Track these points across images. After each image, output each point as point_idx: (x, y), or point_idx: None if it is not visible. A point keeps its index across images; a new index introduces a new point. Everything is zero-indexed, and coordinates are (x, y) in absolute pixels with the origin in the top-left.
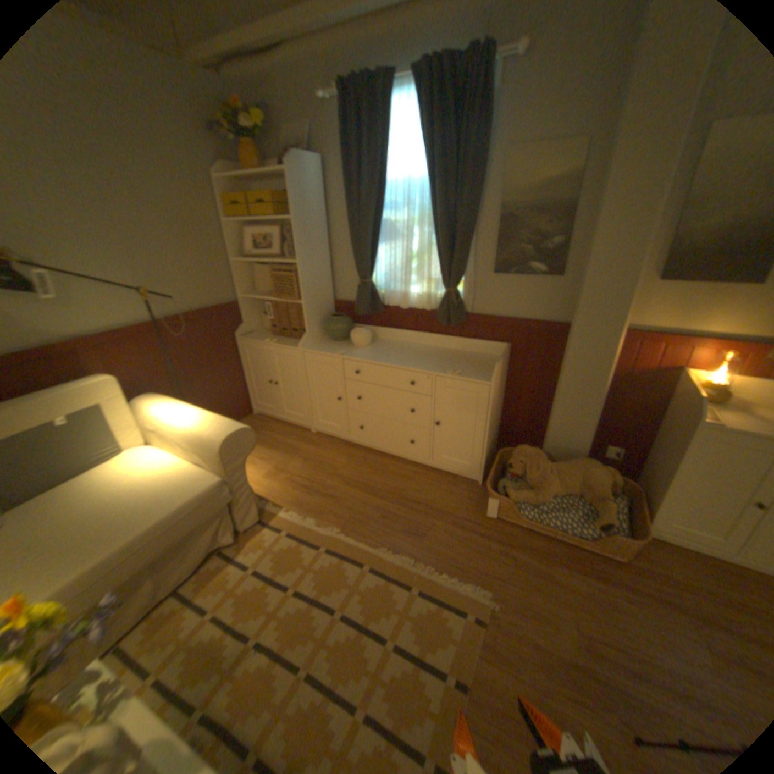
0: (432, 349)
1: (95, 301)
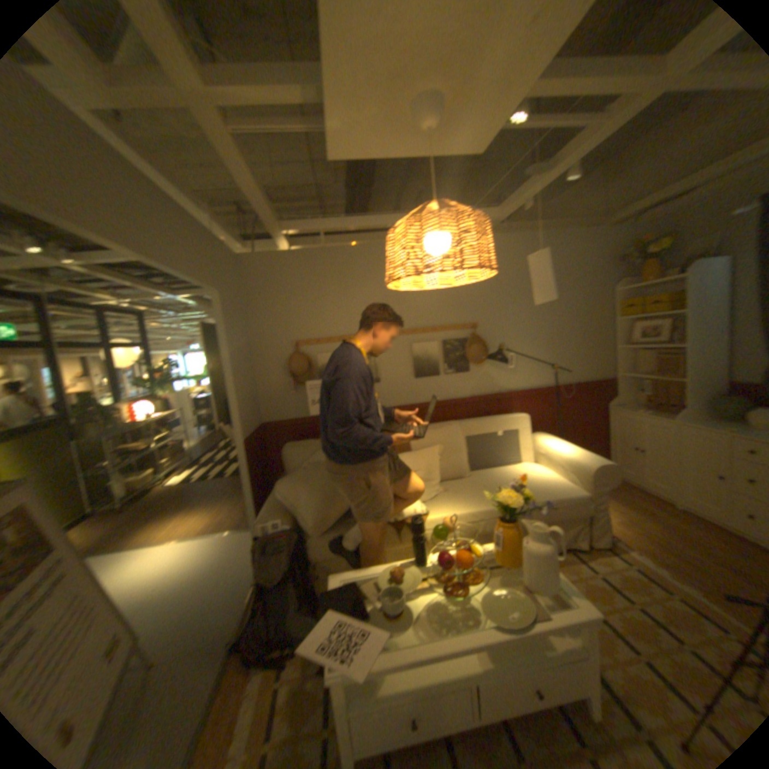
0: None
1: (526, 372)
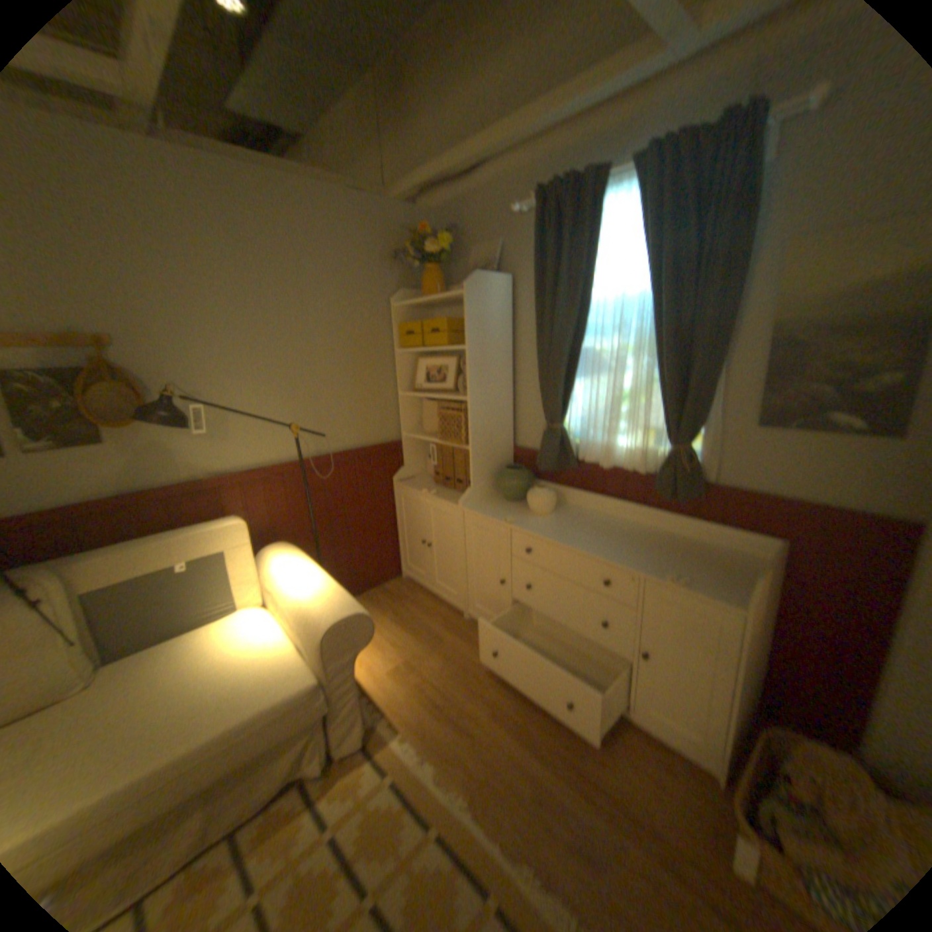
0: (647, 531)
1: (248, 437)
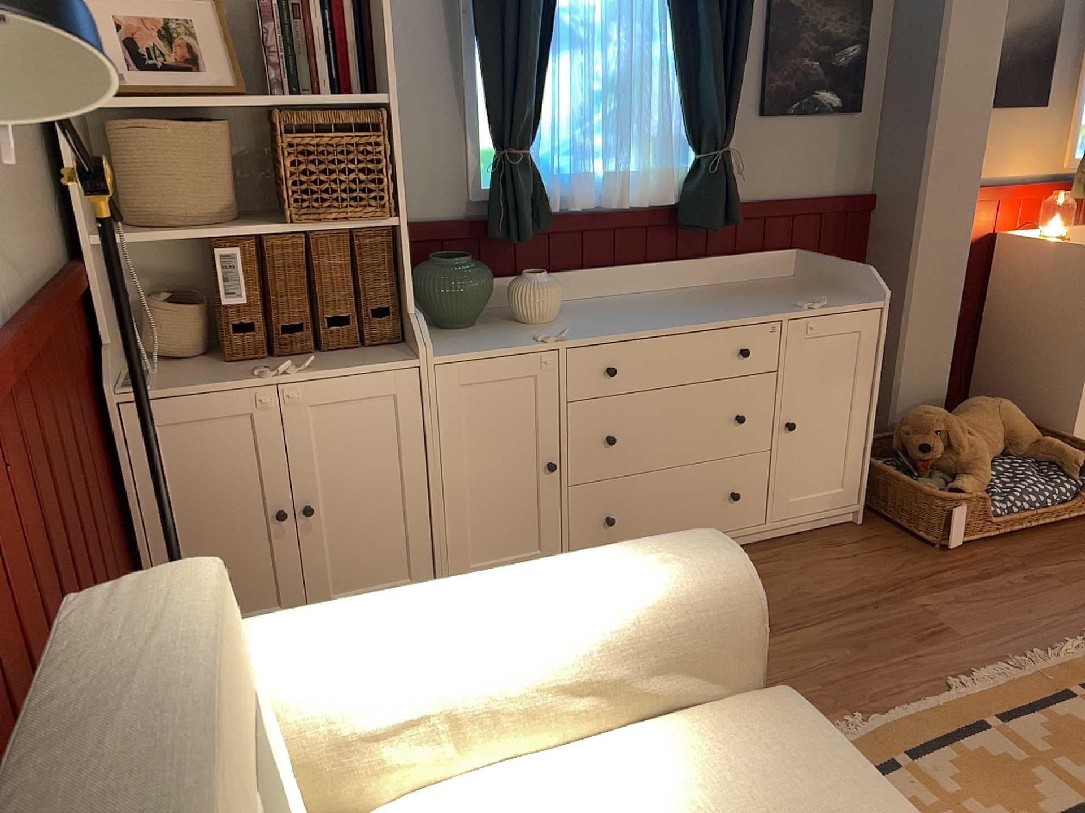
0: (672, 294)
1: None
